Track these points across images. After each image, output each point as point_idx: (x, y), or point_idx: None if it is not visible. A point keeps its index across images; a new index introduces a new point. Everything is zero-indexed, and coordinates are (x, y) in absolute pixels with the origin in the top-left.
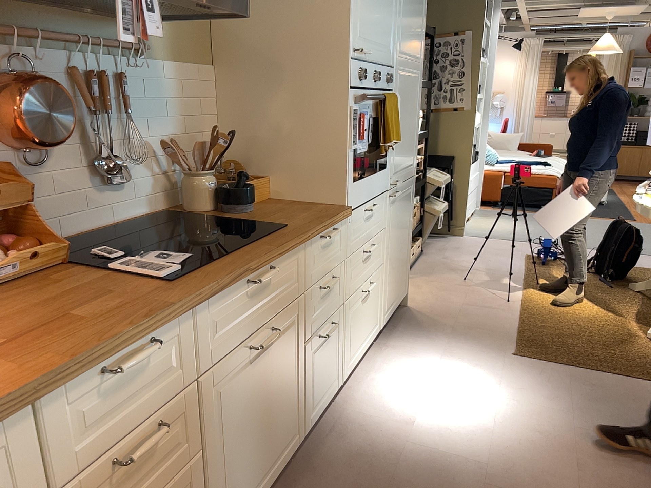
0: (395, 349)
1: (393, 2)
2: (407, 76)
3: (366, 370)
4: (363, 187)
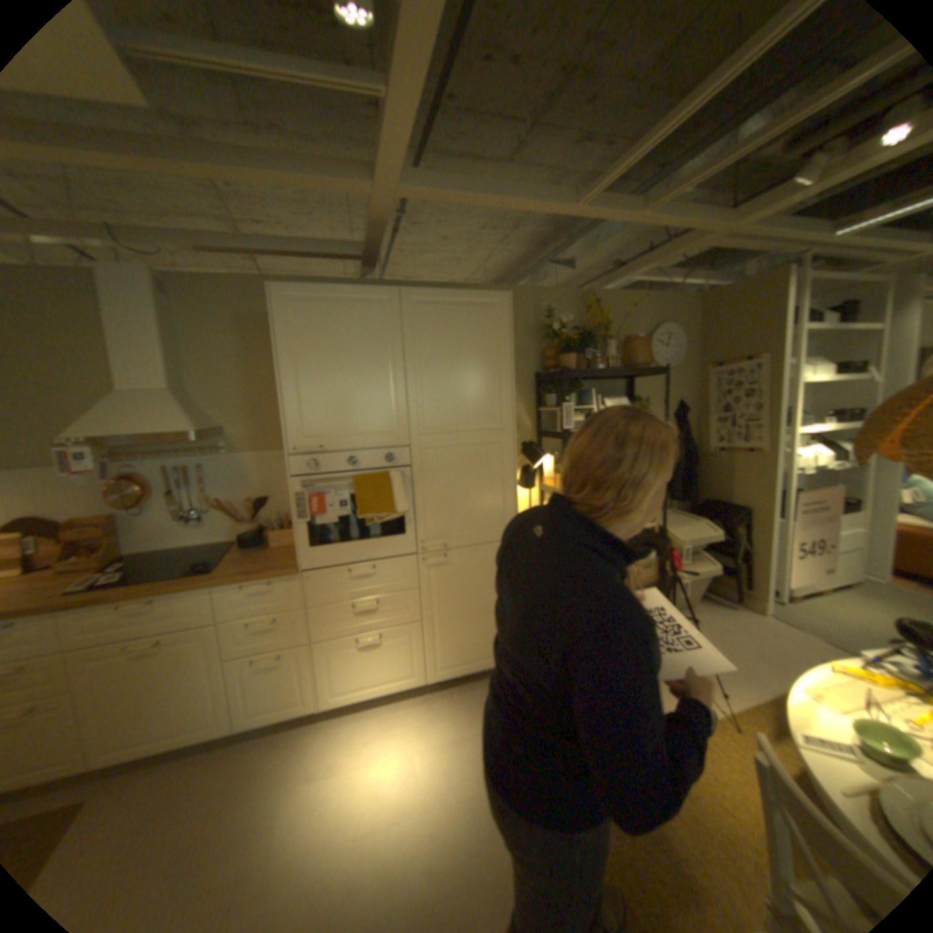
0: (427, 712)
1: (387, 393)
2: (452, 447)
3: (375, 717)
4: (334, 553)
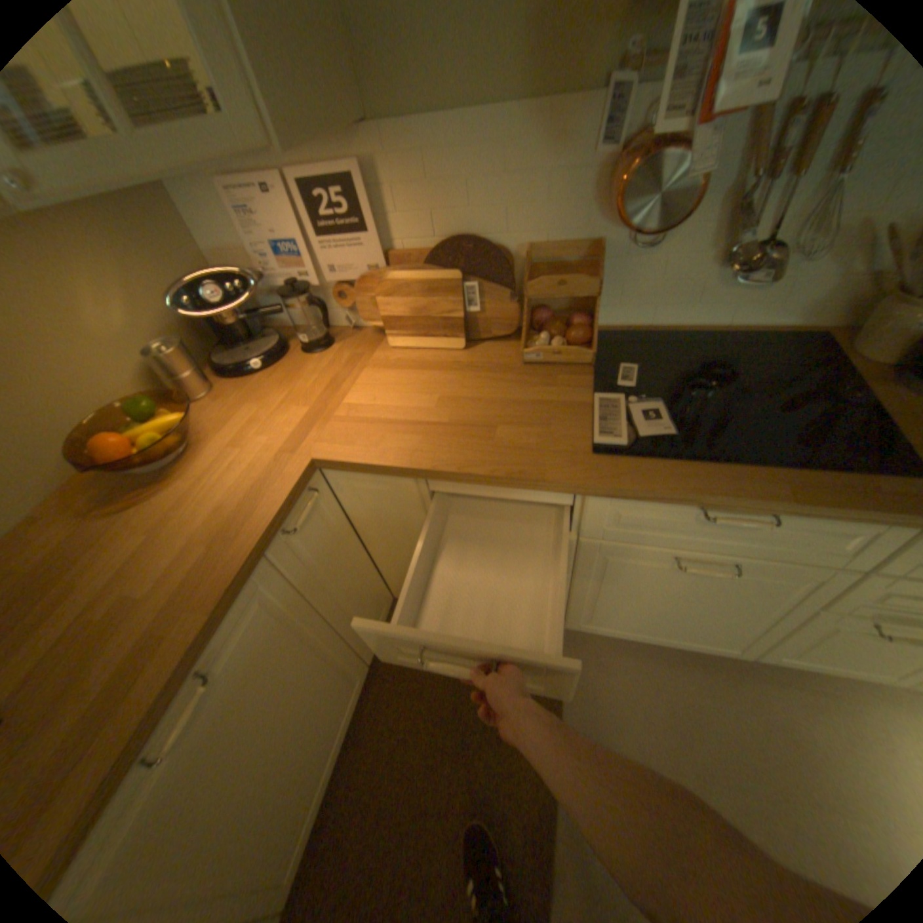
0: None
1: None
2: None
3: None
4: None
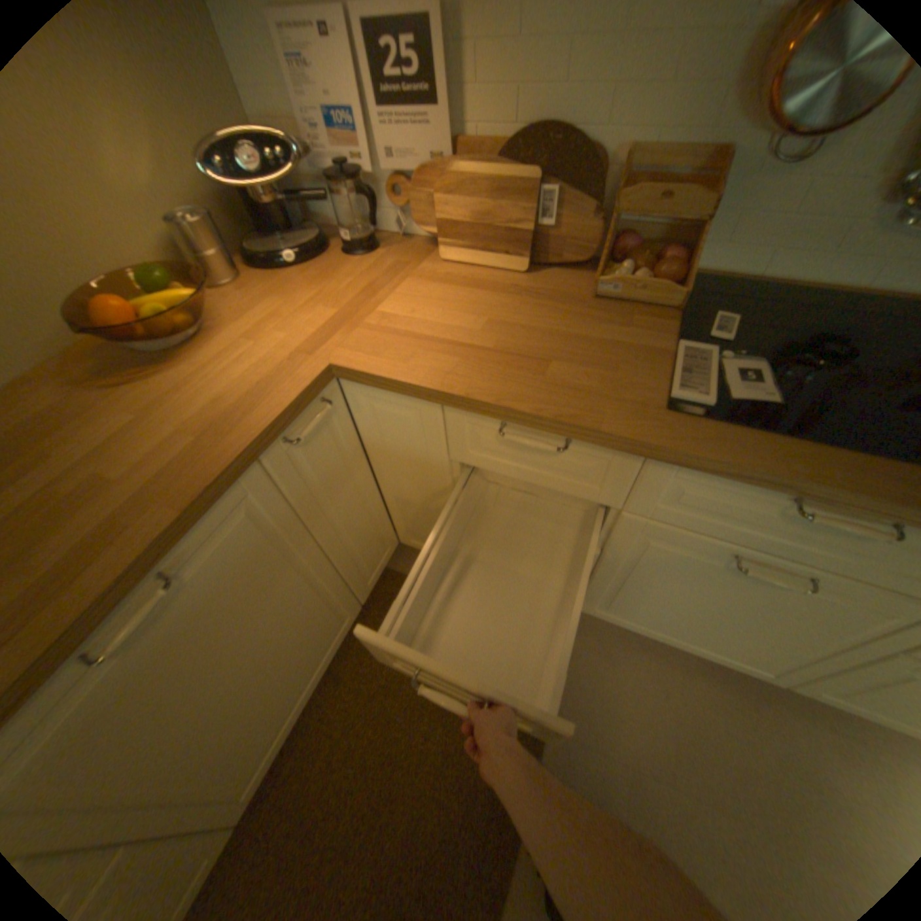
0: None
1: None
2: None
3: None
4: None
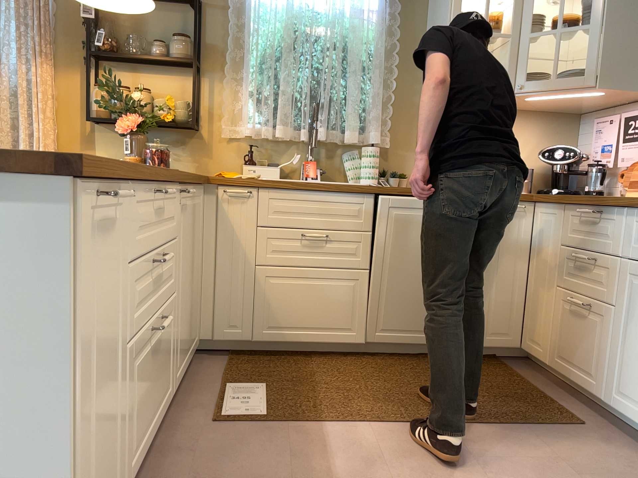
0: None
1: None
2: None
3: None
4: None
